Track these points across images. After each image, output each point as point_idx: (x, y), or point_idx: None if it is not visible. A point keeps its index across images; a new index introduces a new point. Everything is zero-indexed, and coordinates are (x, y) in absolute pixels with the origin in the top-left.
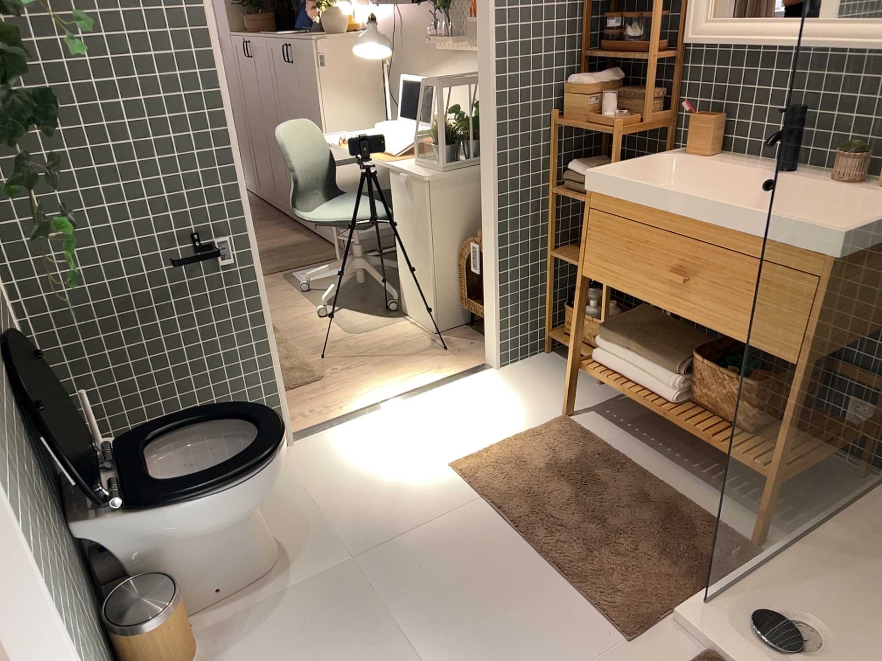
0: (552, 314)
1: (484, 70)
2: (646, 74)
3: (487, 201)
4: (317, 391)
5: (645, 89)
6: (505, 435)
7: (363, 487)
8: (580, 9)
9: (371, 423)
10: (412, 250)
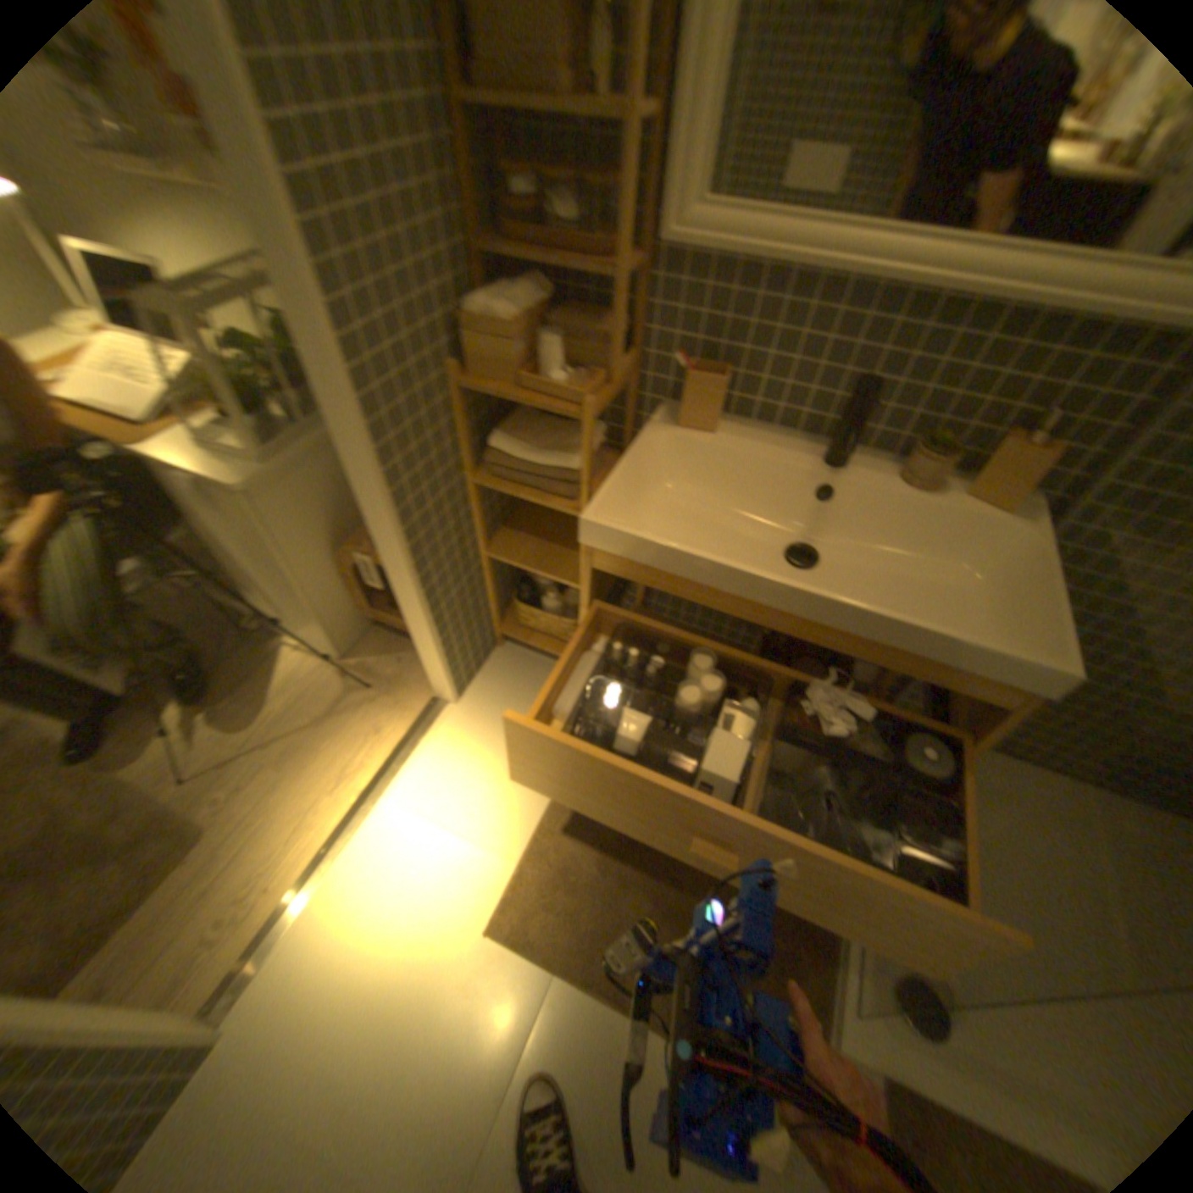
0: (497, 614)
1: (287, 314)
2: (574, 270)
3: (375, 536)
4: (198, 871)
5: (574, 295)
6: (521, 833)
7: (379, 1062)
8: (439, 134)
9: (326, 905)
10: (244, 571)
